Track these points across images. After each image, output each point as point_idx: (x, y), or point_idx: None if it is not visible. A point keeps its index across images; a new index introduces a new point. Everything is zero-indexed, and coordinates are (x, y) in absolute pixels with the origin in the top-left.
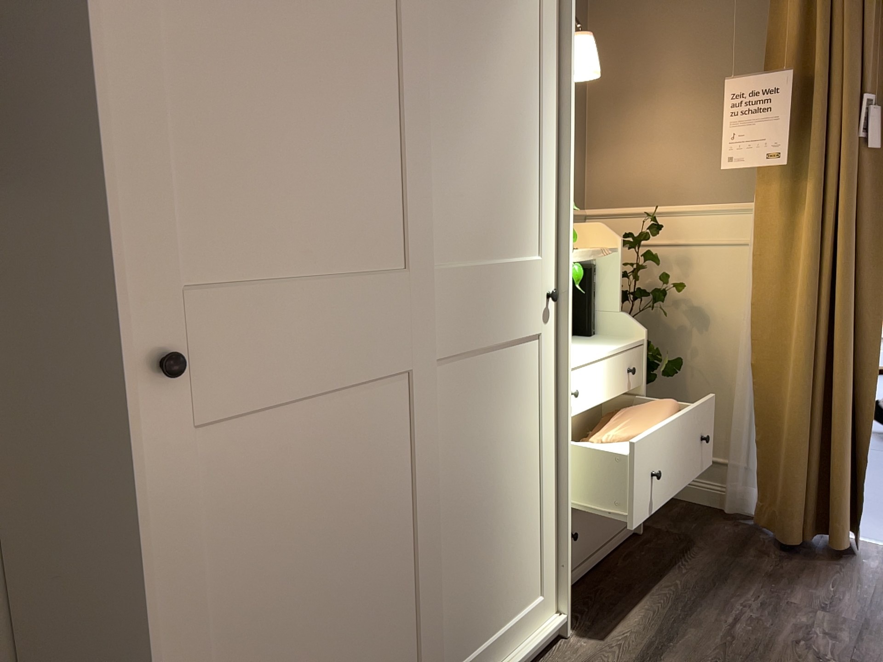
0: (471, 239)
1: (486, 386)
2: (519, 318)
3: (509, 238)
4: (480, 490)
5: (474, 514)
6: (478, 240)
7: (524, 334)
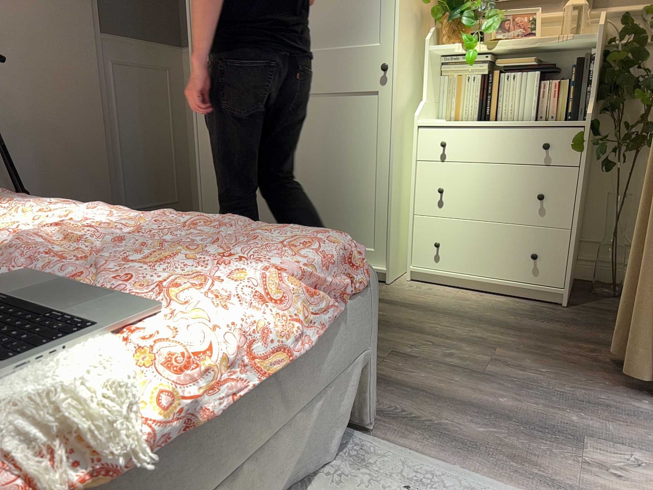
0: (321, 36)
1: (331, 115)
2: (356, 80)
3: (351, 33)
4: (325, 168)
5: (320, 178)
6: (326, 36)
7: (362, 90)
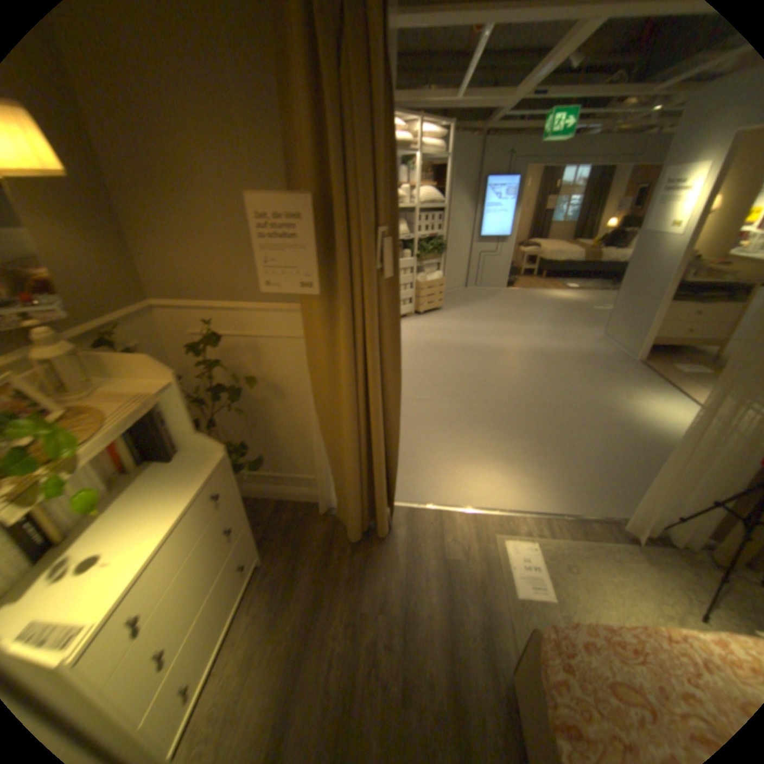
0: None
1: None
2: None
3: None
4: None
5: None
6: None
7: None
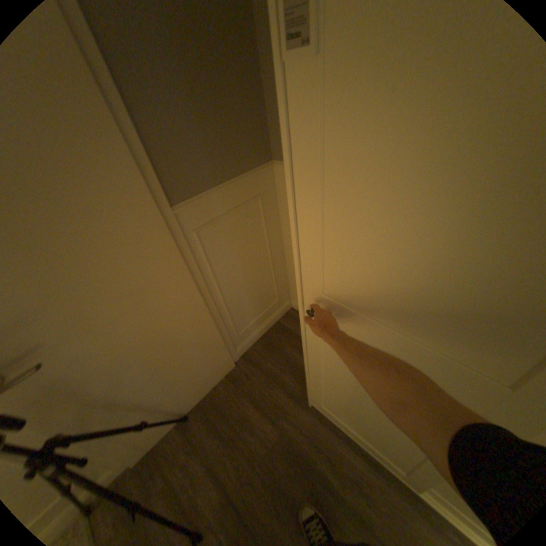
0: None
1: None
2: None
3: None
4: None
5: None
6: None
7: None
